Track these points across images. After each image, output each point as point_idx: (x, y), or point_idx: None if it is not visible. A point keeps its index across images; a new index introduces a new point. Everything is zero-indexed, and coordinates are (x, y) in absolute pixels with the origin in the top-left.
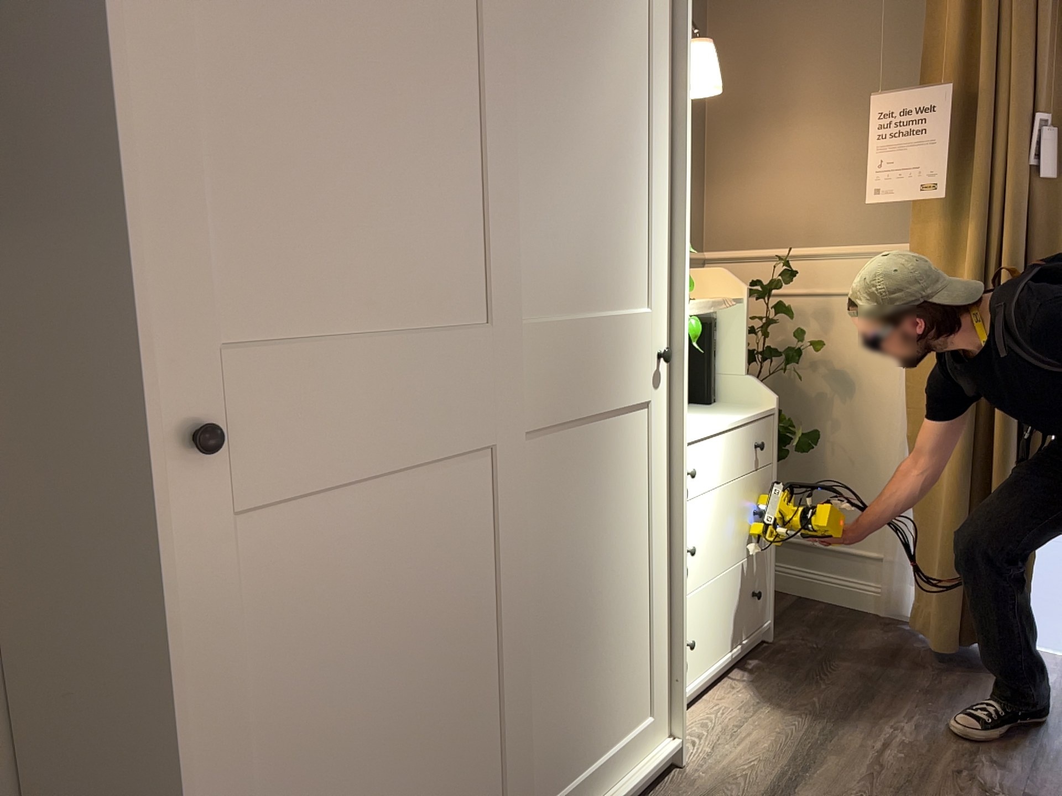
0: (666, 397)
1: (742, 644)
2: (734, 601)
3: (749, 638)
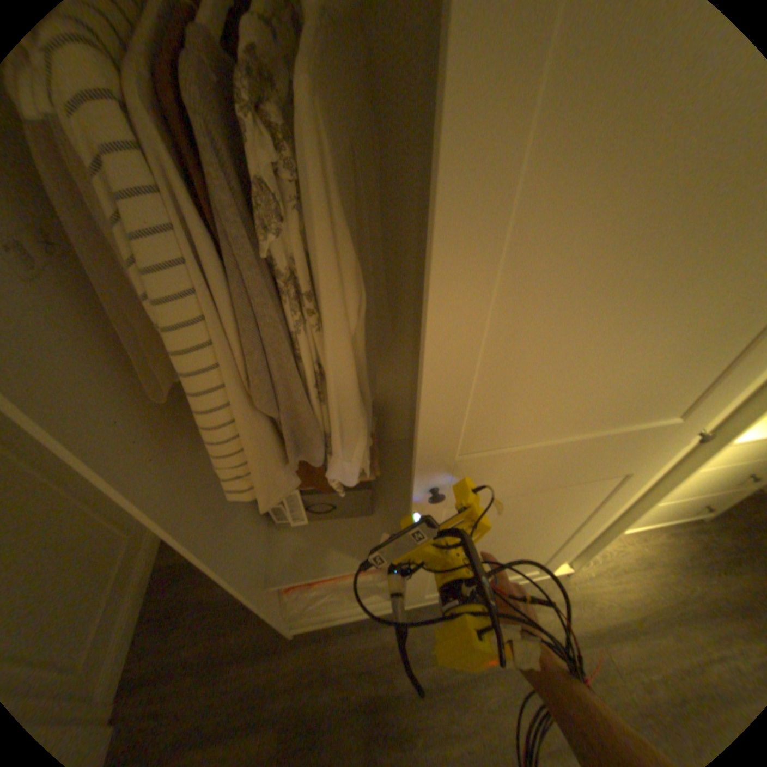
0: (682, 453)
1: (672, 522)
2: (682, 509)
3: (682, 520)
